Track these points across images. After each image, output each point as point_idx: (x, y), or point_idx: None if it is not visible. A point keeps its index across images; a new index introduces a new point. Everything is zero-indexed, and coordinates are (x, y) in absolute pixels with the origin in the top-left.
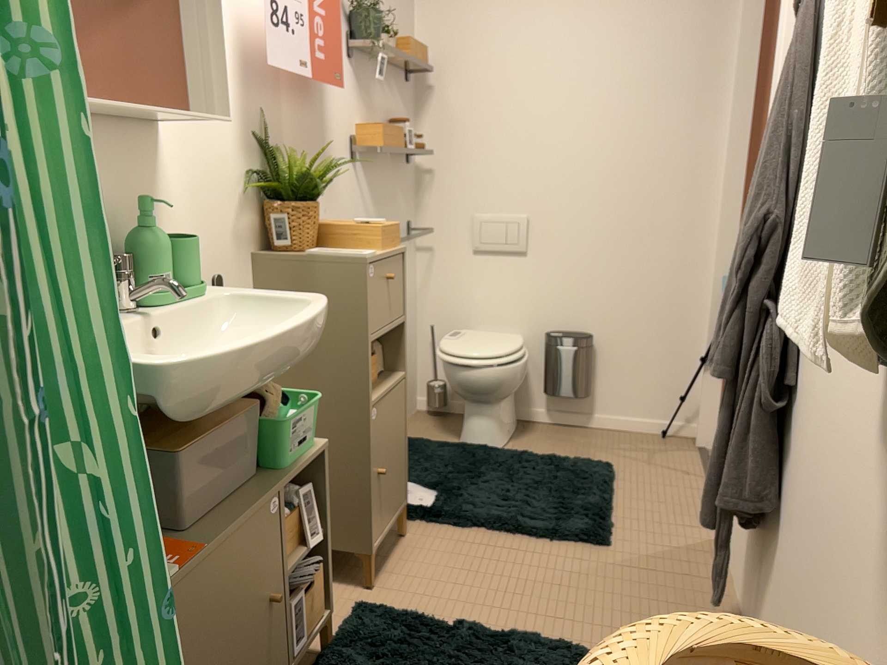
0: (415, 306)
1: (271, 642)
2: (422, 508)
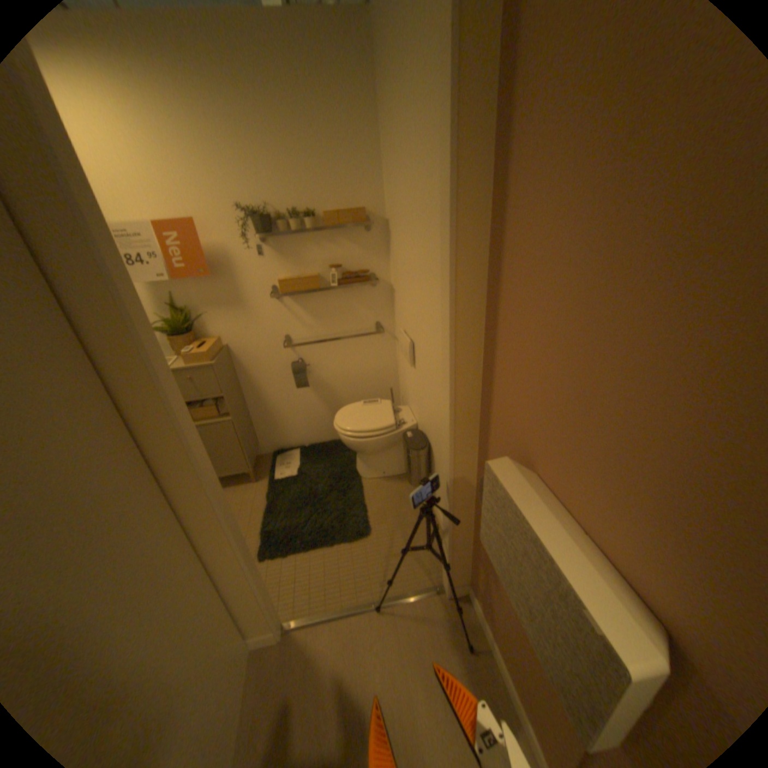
0: (391, 372)
1: None
2: (272, 478)
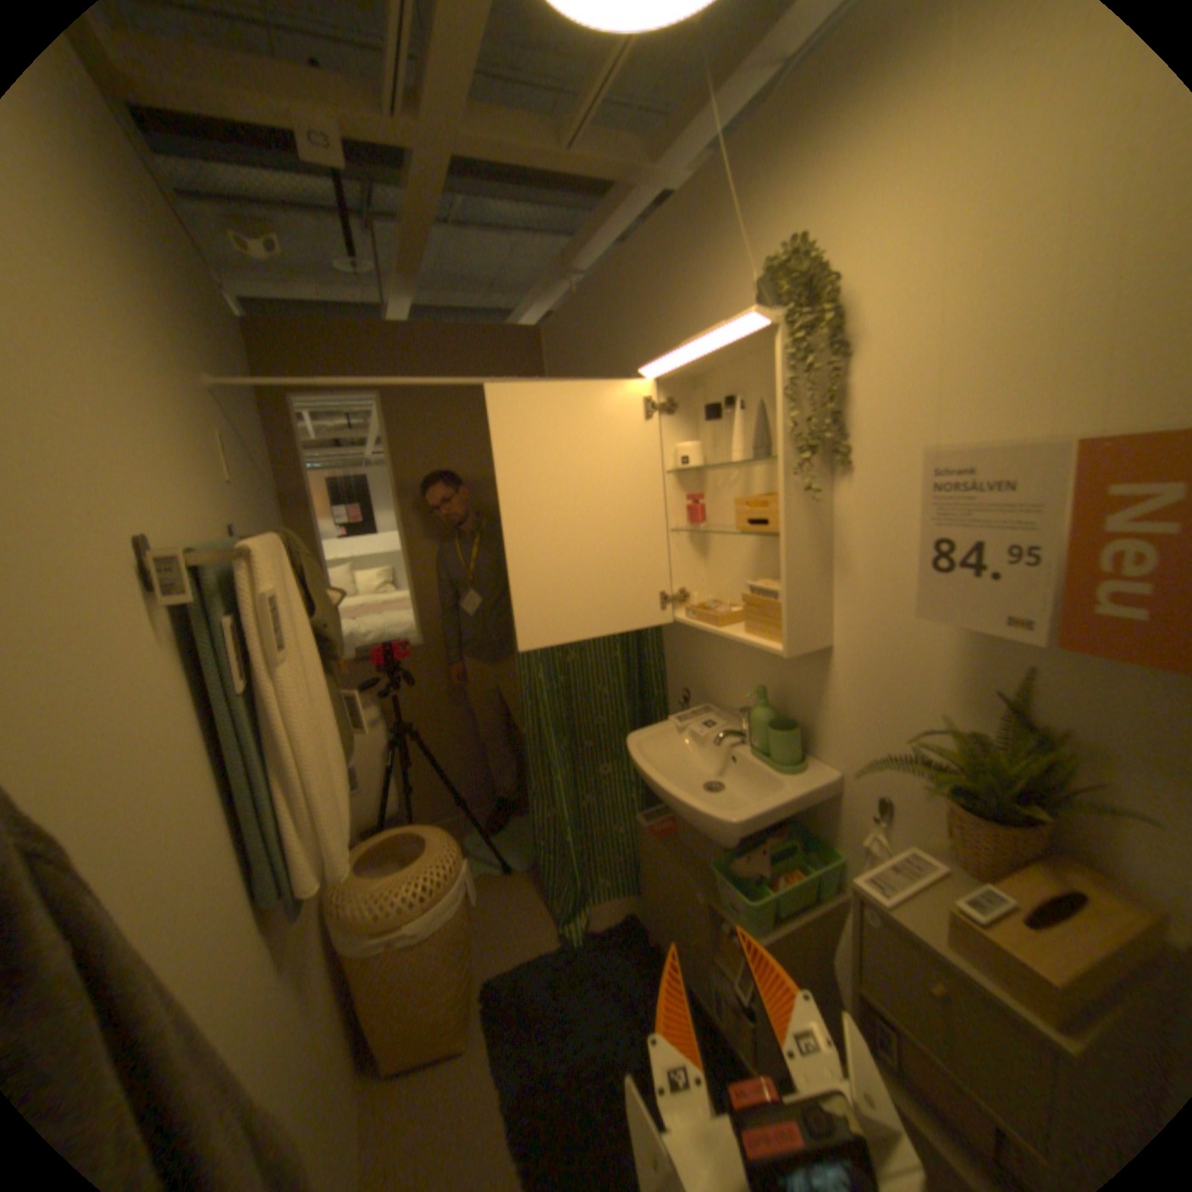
0: None
1: (694, 962)
2: None
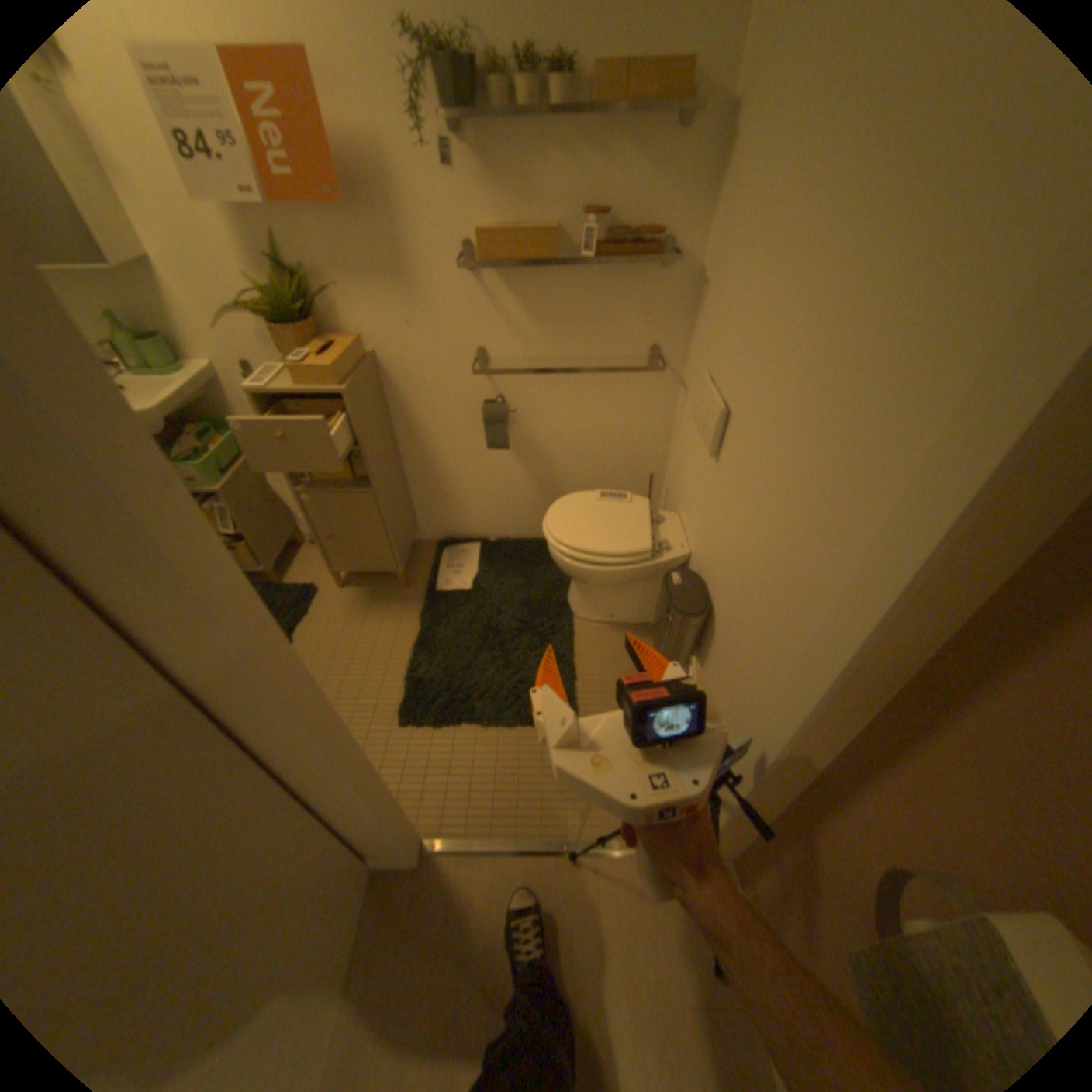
0: (659, 442)
1: None
2: (432, 586)
